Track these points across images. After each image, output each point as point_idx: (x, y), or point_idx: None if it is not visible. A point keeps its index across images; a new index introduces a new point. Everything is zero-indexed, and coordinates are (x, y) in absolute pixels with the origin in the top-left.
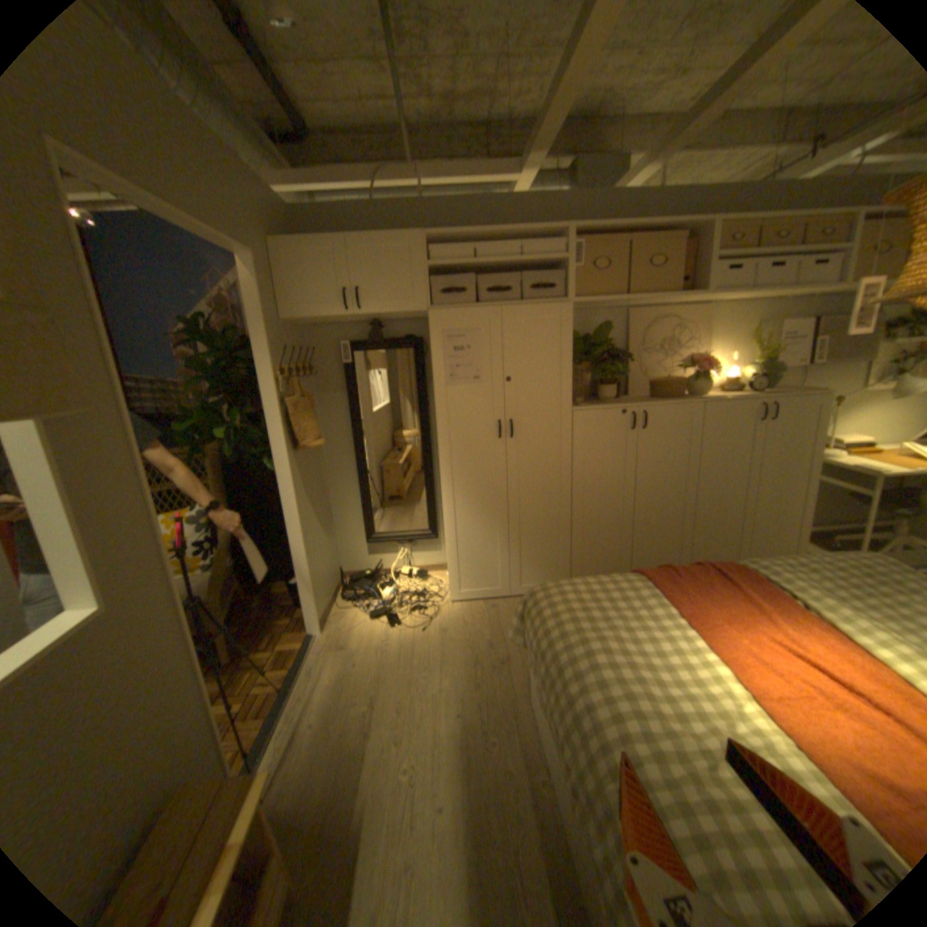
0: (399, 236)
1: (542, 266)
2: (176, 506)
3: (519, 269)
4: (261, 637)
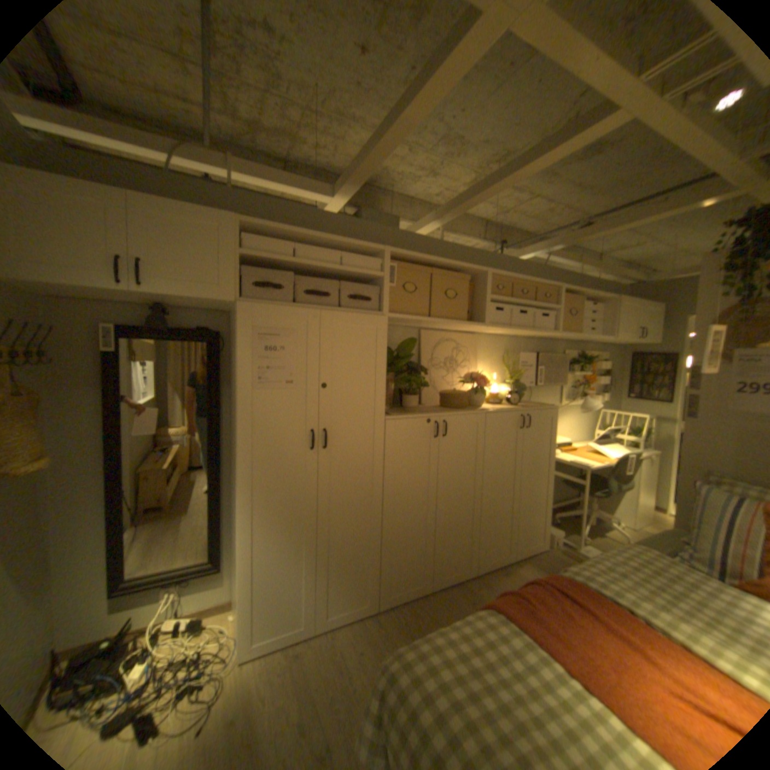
0: (207, 212)
1: (357, 280)
2: None
3: (334, 277)
4: None
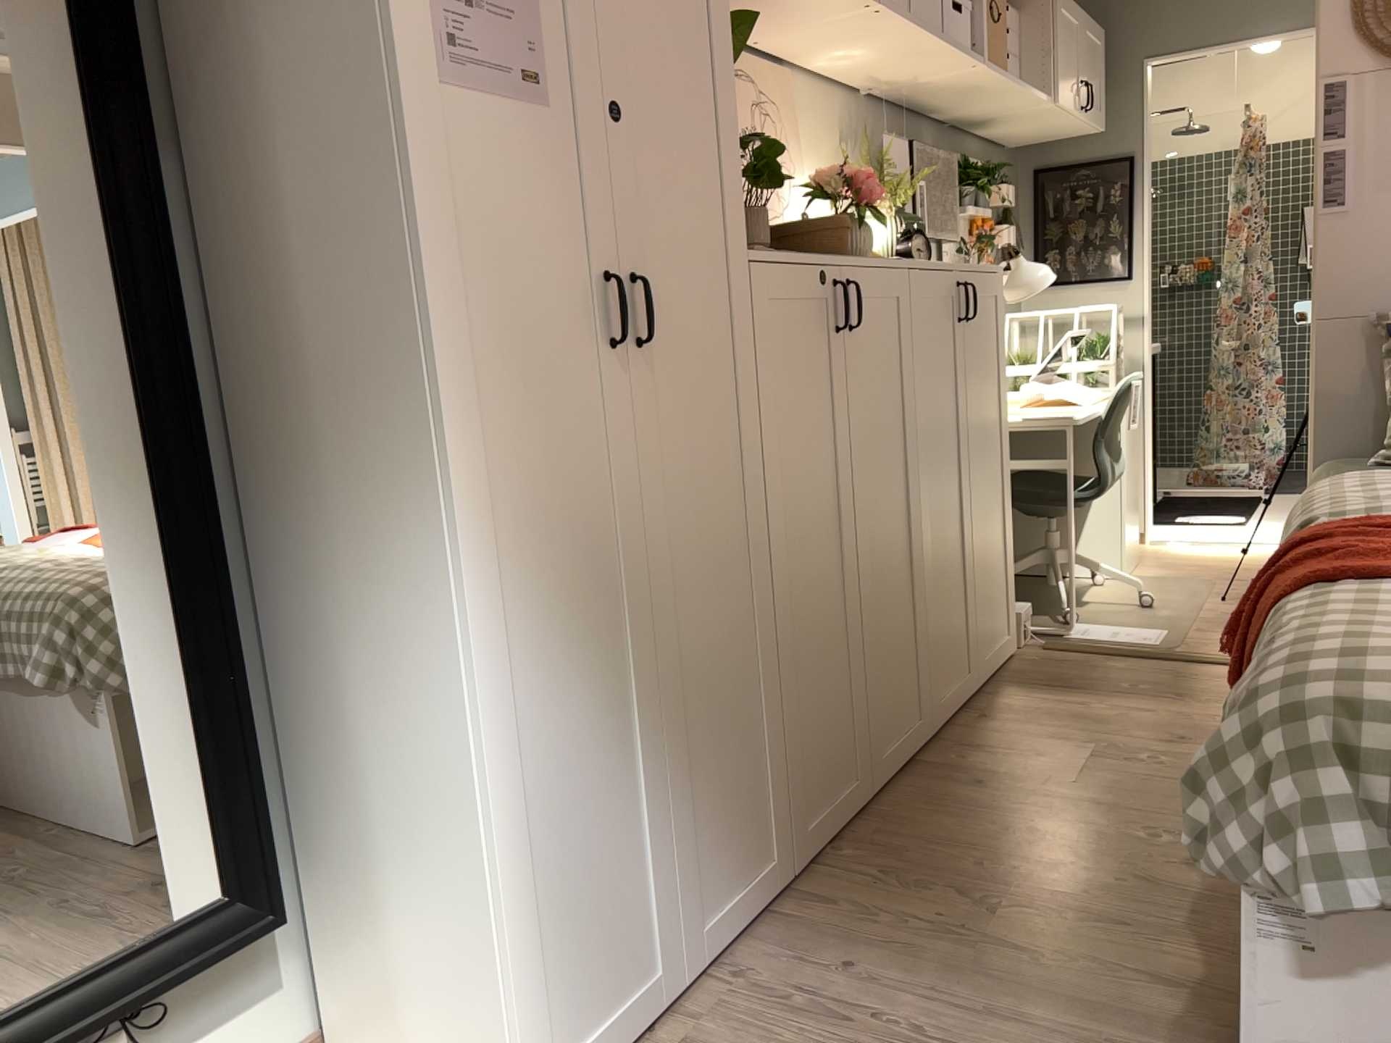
0: None
1: None
2: None
3: None
4: None
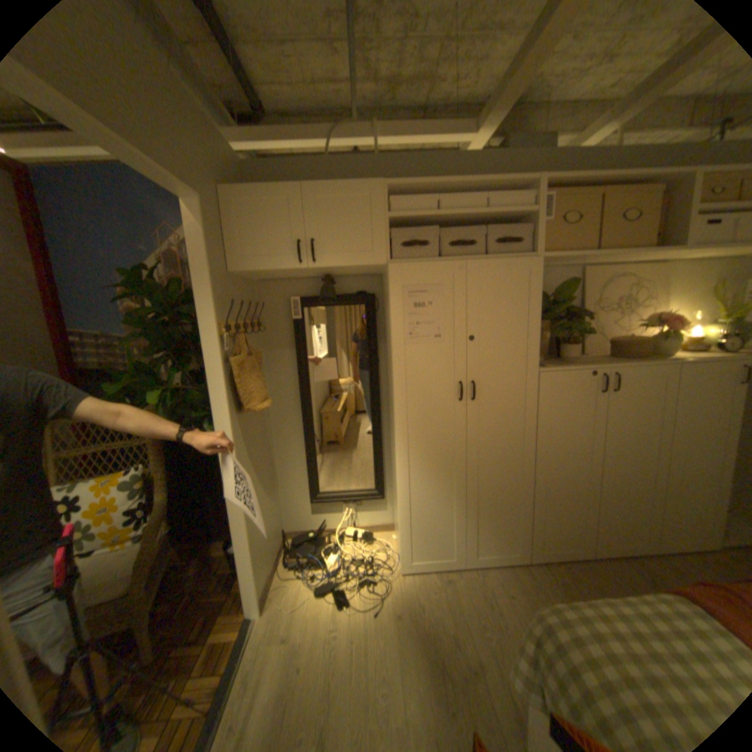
0: (360, 185)
1: (505, 221)
2: (111, 467)
3: (480, 223)
4: (193, 620)
